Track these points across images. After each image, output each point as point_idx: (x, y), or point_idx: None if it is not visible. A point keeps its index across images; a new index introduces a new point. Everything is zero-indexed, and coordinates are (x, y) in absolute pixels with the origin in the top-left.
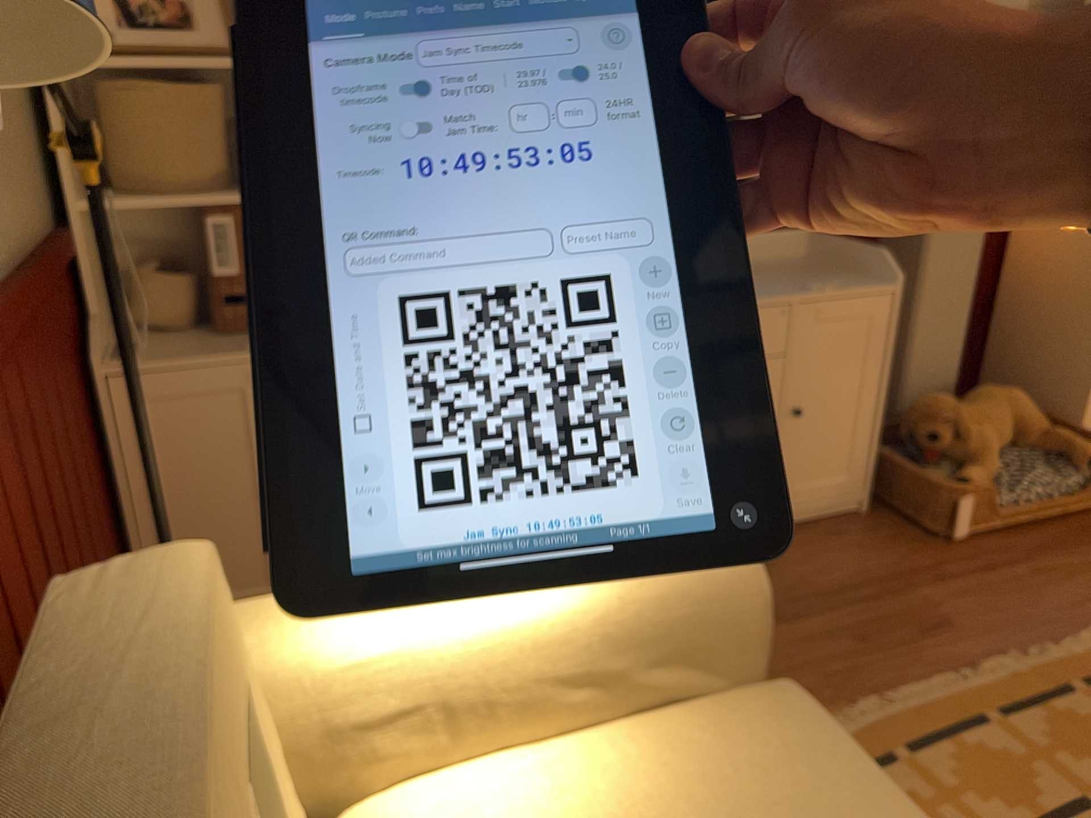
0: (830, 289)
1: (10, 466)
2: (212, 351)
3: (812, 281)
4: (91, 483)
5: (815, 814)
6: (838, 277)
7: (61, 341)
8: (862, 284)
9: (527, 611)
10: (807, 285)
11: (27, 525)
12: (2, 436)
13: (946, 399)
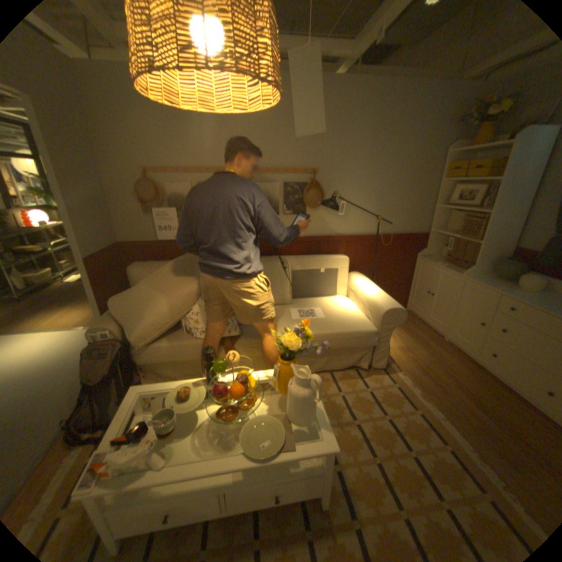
0: None
1: (371, 253)
2: (435, 261)
3: None
4: (404, 271)
5: (345, 323)
6: None
7: (409, 248)
8: None
9: (367, 291)
10: None
11: (370, 261)
12: (371, 249)
13: None
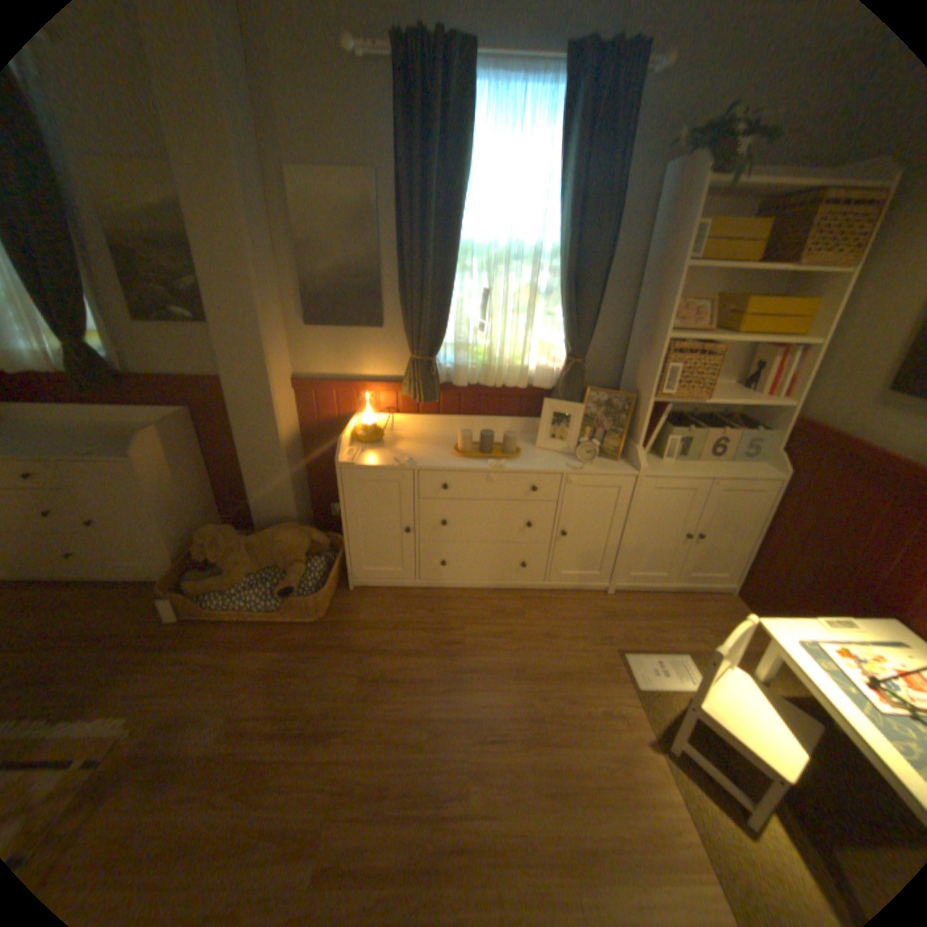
0: (75, 455)
1: None
2: None
3: (110, 445)
4: None
5: None
6: (132, 445)
7: None
8: (117, 454)
9: None
10: (91, 449)
11: None
12: None
13: (211, 531)
